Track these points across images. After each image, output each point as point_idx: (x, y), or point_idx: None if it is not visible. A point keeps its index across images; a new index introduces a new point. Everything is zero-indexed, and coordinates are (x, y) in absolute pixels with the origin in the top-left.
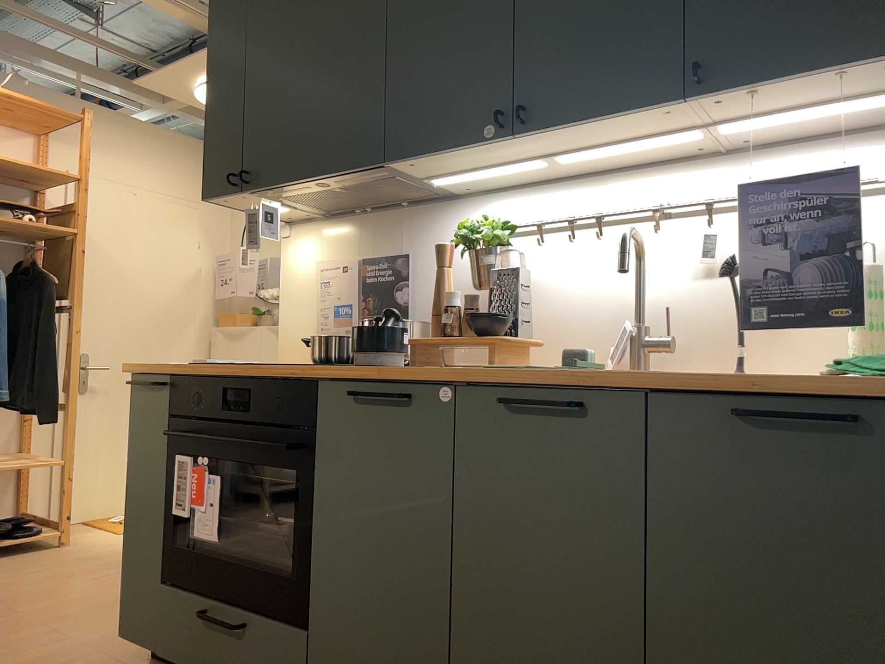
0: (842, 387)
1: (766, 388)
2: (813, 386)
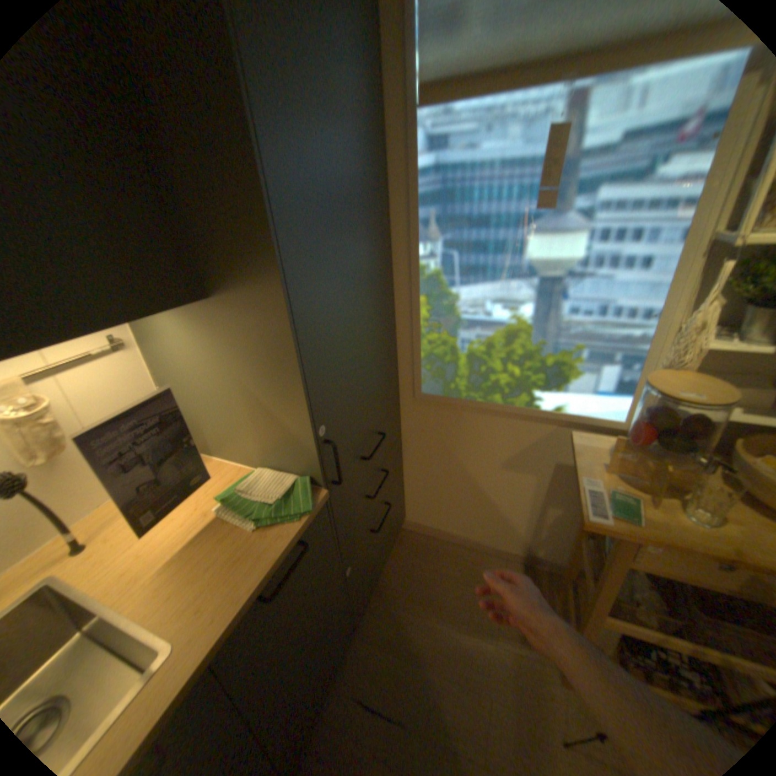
0: (297, 539)
1: (270, 574)
2: (276, 548)
